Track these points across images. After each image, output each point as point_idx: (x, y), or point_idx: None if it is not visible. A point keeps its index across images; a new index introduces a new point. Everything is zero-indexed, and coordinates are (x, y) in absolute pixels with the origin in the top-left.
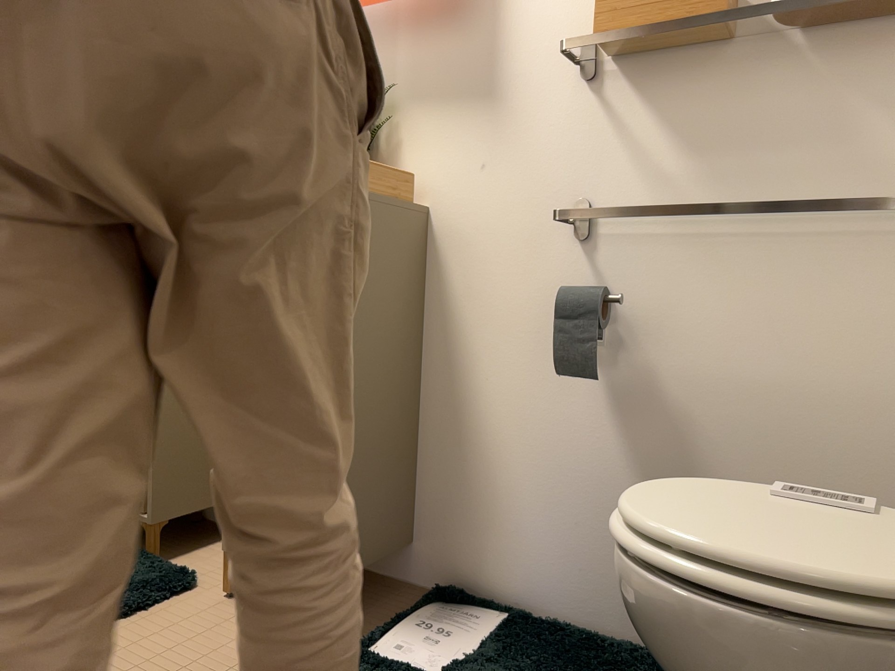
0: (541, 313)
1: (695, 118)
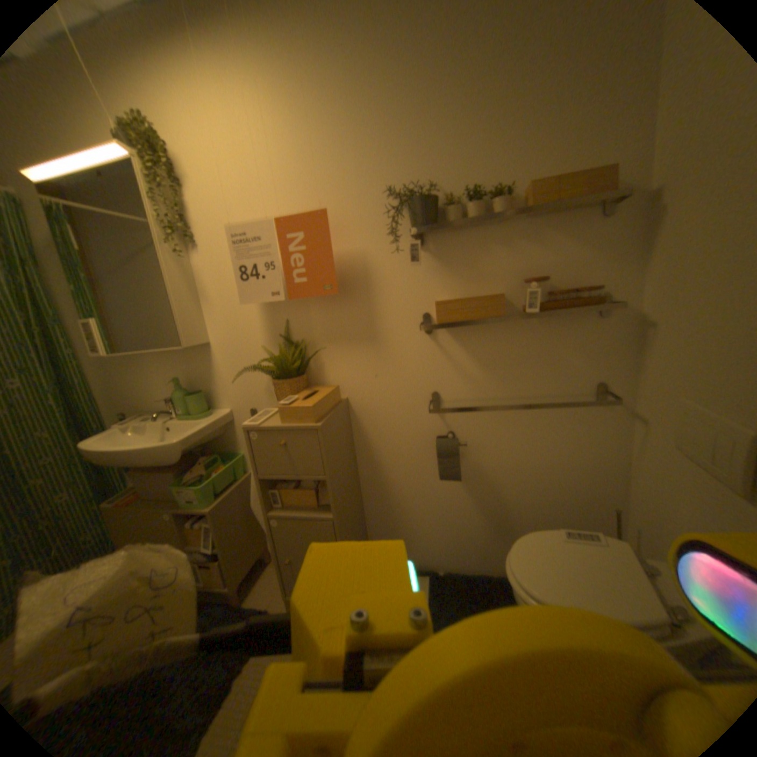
0: (422, 445)
1: (491, 350)
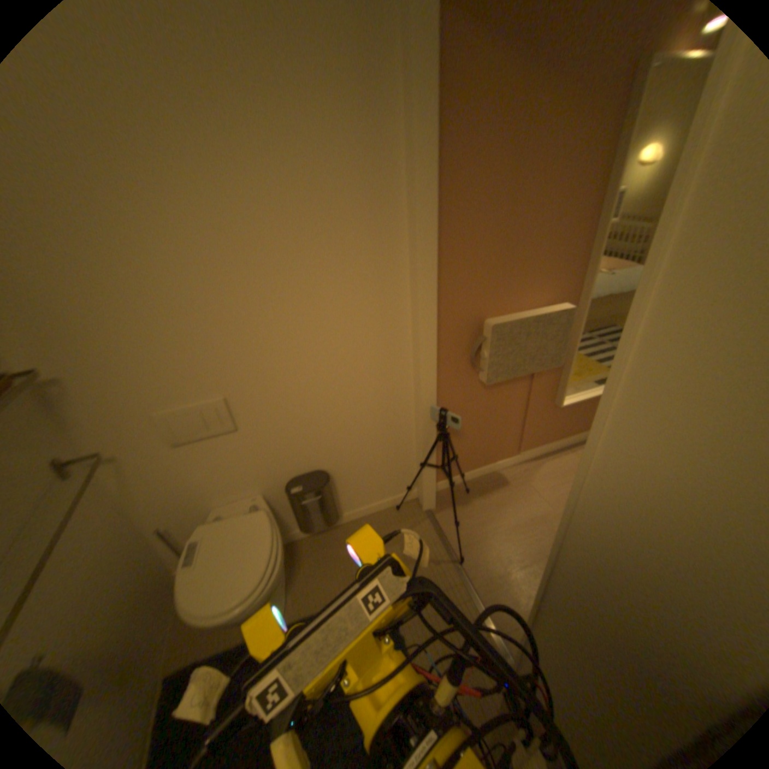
0: None
1: None
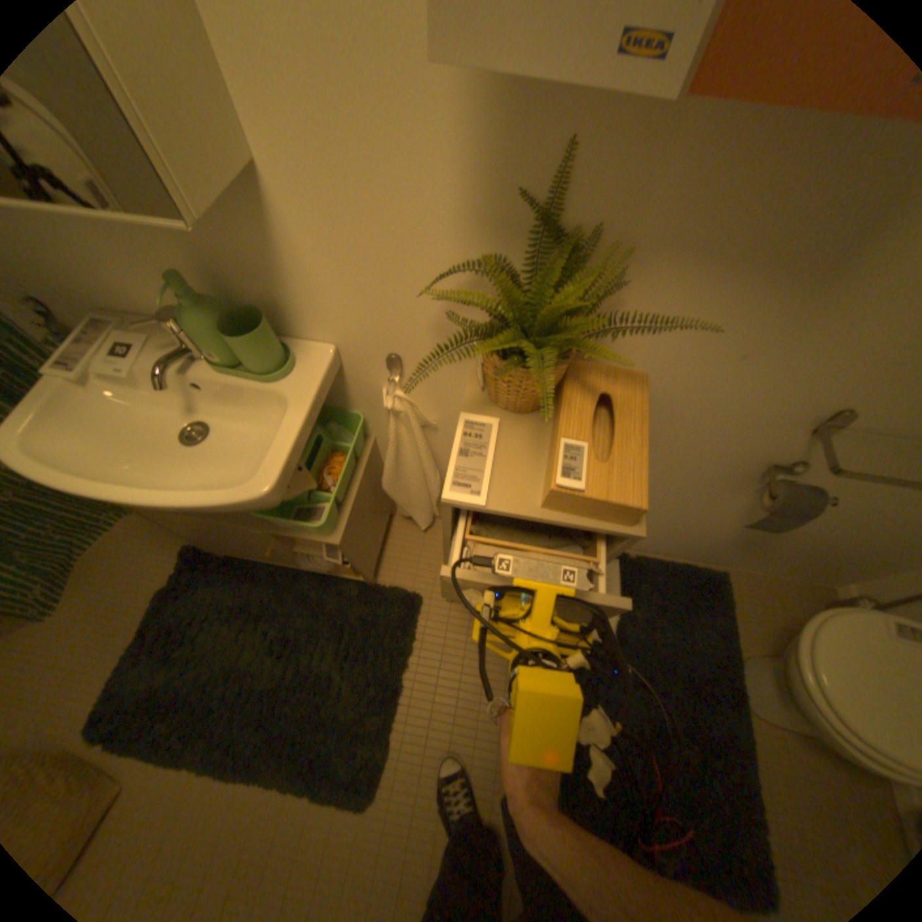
0: (727, 466)
1: None
